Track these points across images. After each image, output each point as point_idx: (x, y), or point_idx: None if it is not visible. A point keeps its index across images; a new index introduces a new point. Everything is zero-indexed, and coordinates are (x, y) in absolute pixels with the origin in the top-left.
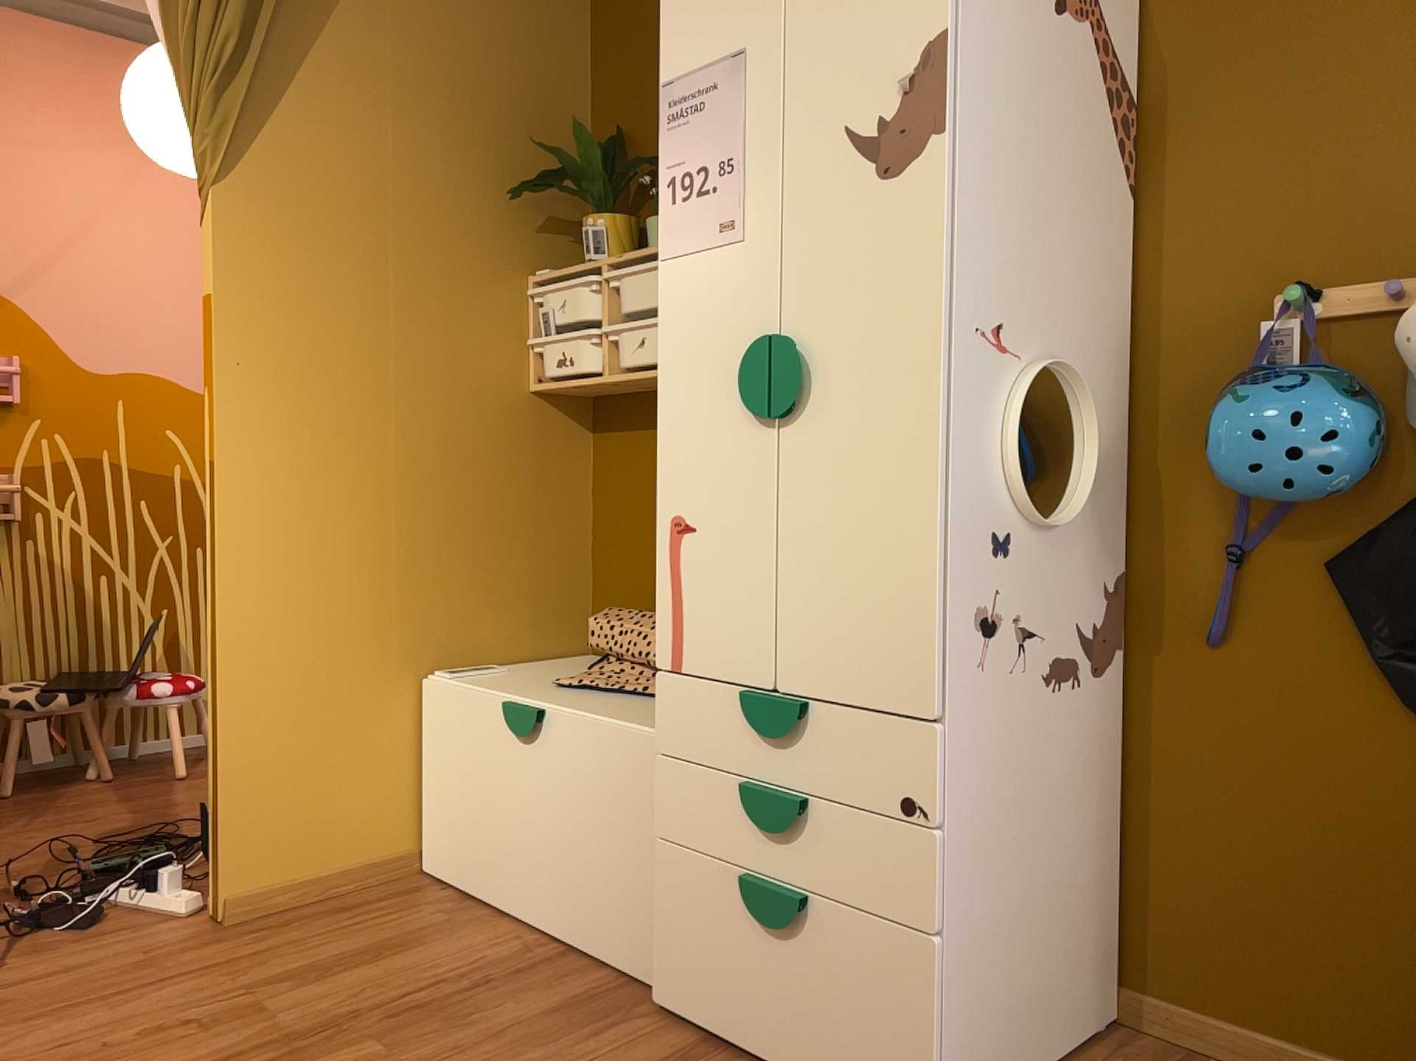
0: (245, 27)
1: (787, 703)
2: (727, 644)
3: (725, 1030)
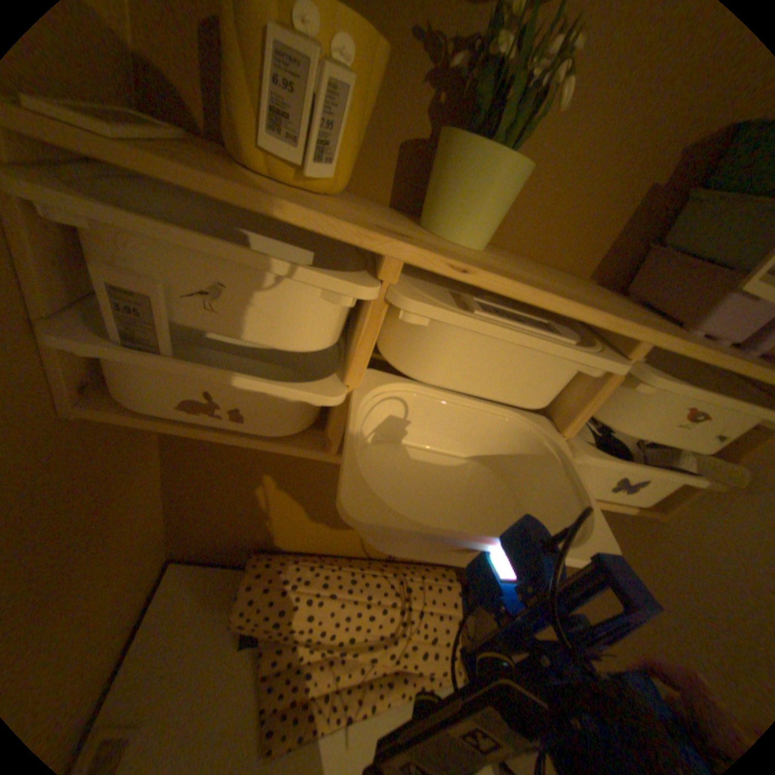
0: None
1: None
2: None
3: None
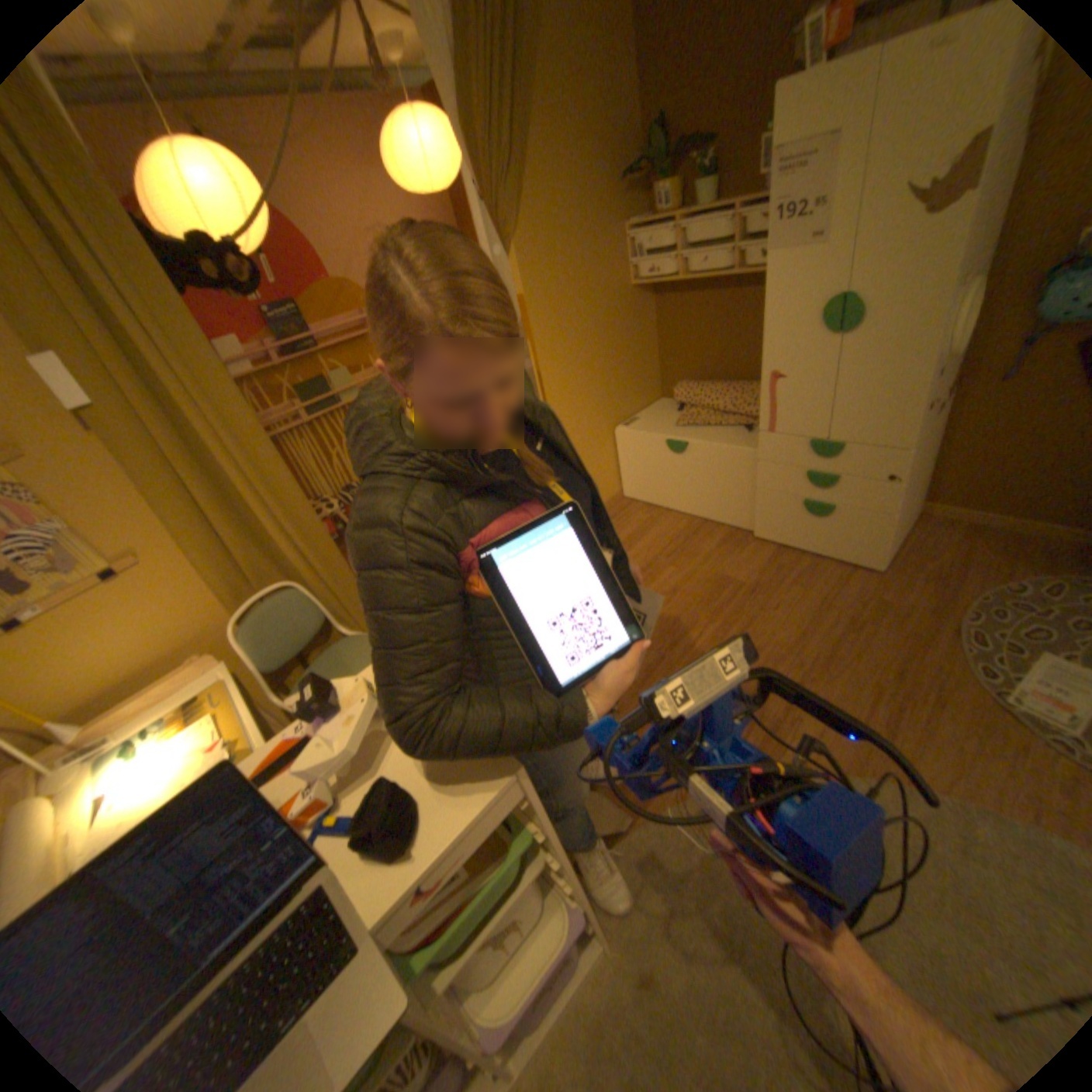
0: (508, 139)
1: (834, 443)
2: (800, 421)
3: (789, 542)
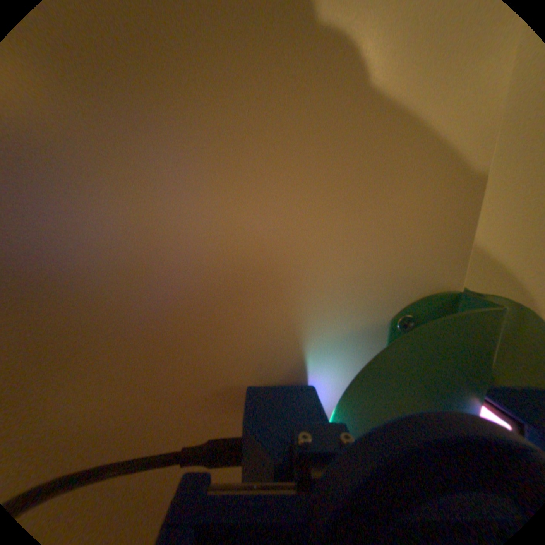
0: None
1: None
2: None
3: None
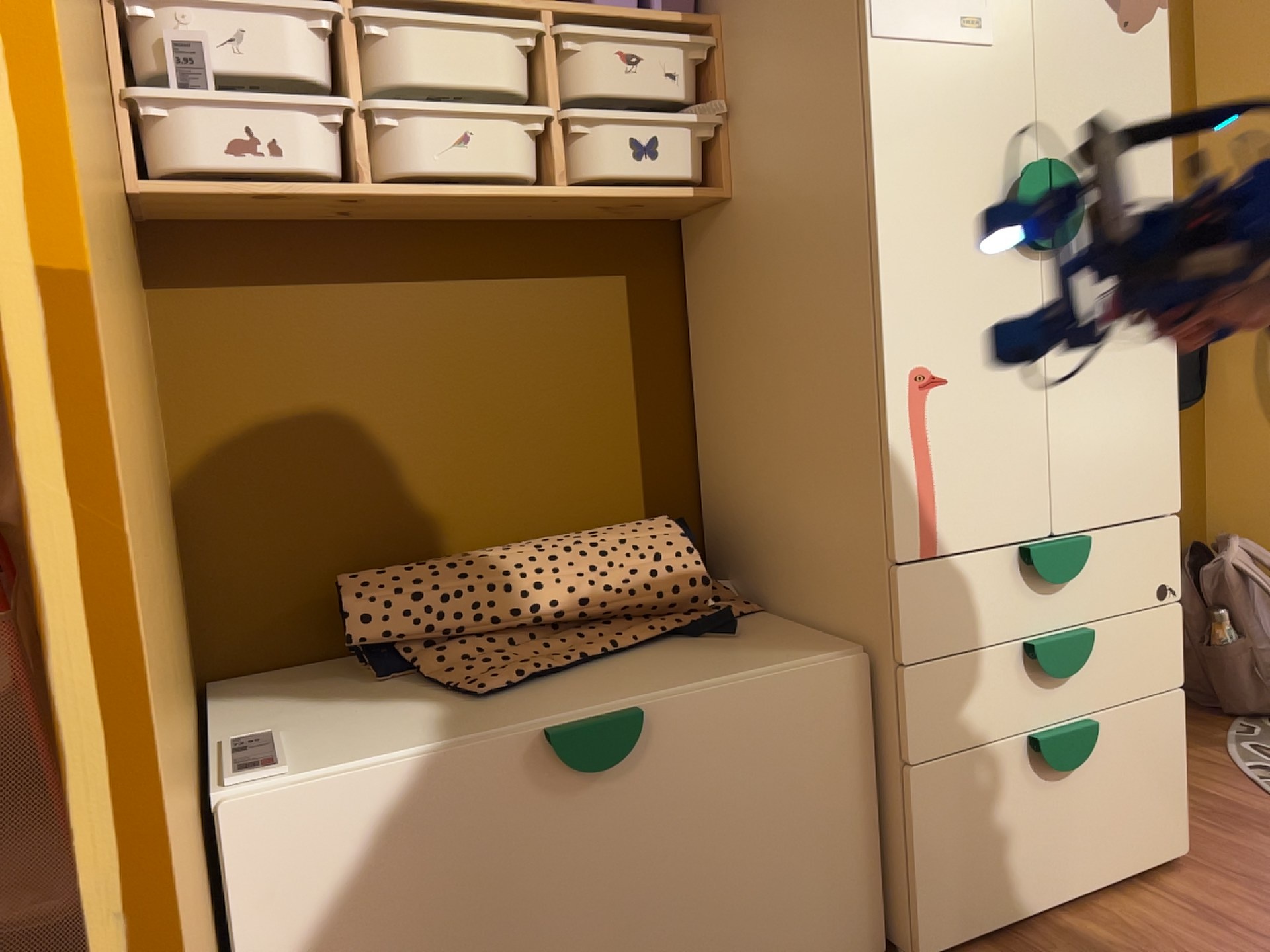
0: None
1: (1079, 539)
2: (998, 503)
3: (1014, 911)
